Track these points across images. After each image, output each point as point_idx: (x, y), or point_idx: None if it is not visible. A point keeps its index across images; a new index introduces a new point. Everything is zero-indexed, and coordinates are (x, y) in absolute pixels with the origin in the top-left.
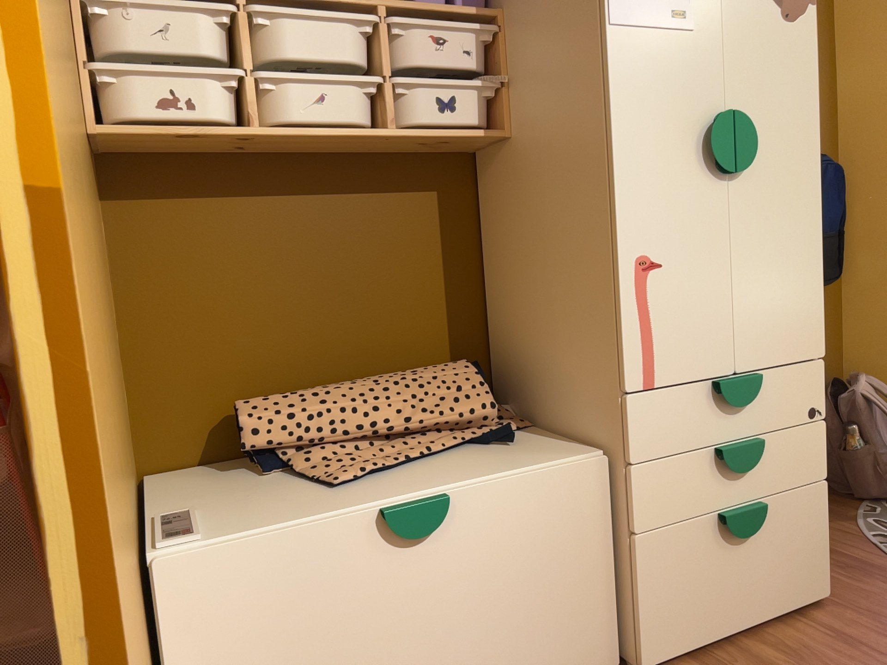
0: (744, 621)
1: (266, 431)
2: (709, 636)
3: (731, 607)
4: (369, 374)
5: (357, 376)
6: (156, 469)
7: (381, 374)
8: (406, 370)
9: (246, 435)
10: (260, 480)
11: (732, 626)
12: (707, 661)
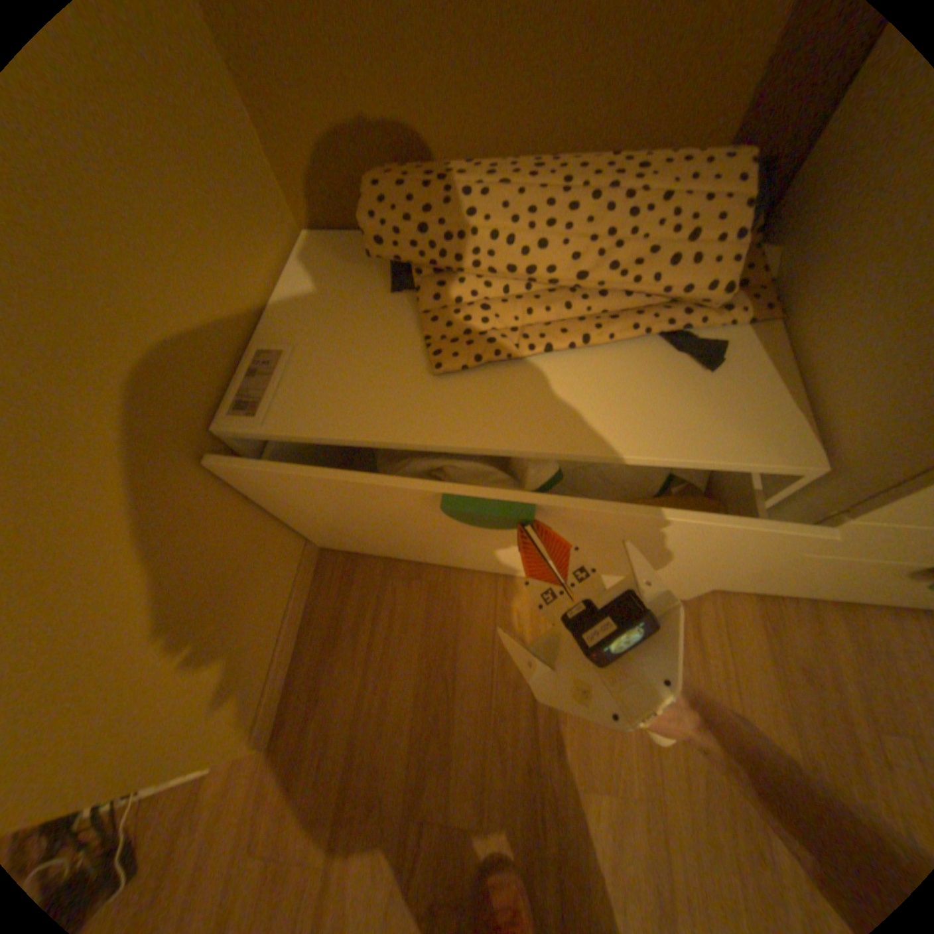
0: (845, 598)
1: (389, 239)
2: (790, 593)
3: (841, 592)
4: (581, 135)
5: (561, 136)
6: (311, 222)
7: (588, 154)
8: (633, 152)
9: (366, 239)
10: (383, 300)
11: (825, 596)
12: (768, 606)
